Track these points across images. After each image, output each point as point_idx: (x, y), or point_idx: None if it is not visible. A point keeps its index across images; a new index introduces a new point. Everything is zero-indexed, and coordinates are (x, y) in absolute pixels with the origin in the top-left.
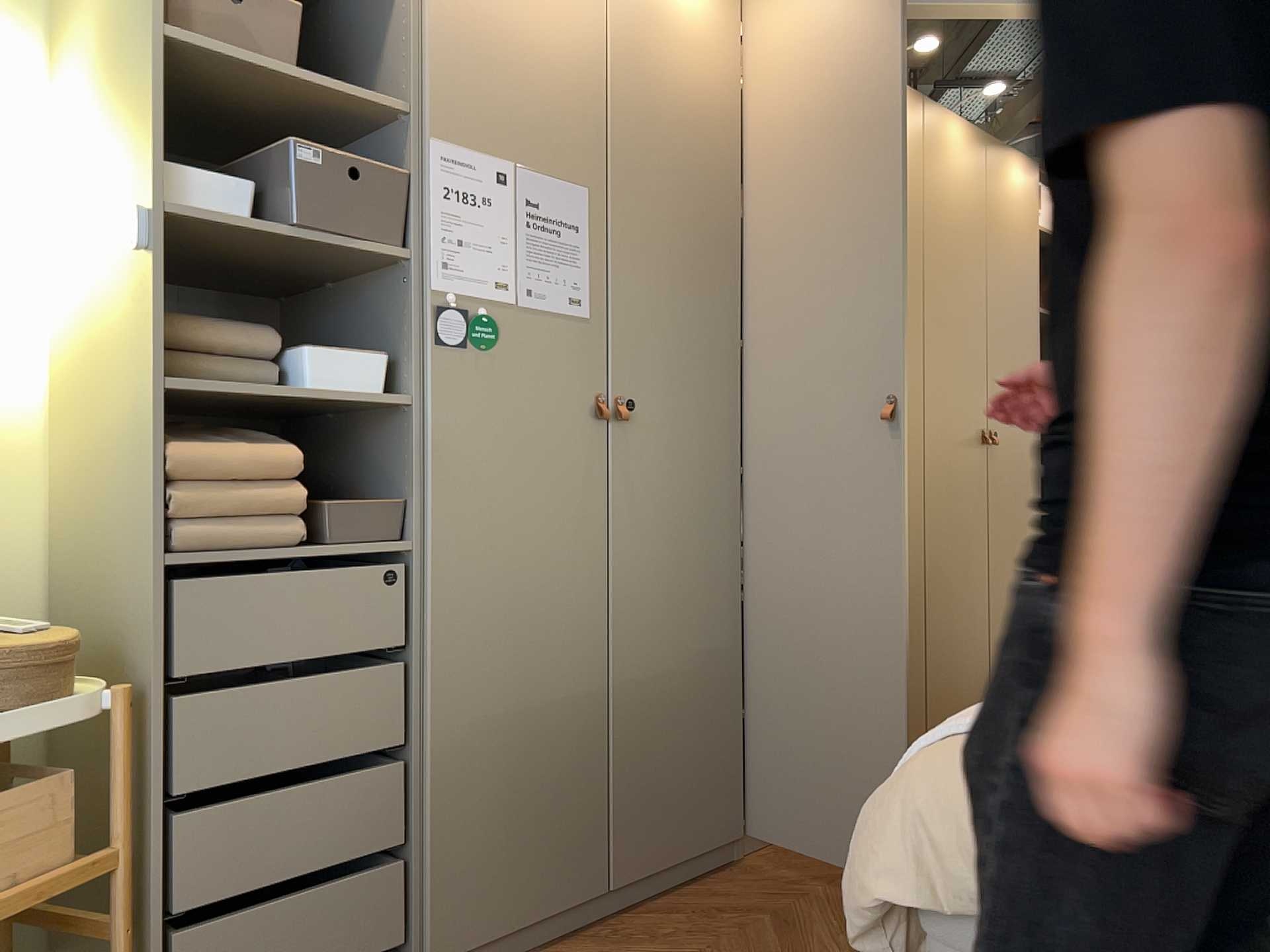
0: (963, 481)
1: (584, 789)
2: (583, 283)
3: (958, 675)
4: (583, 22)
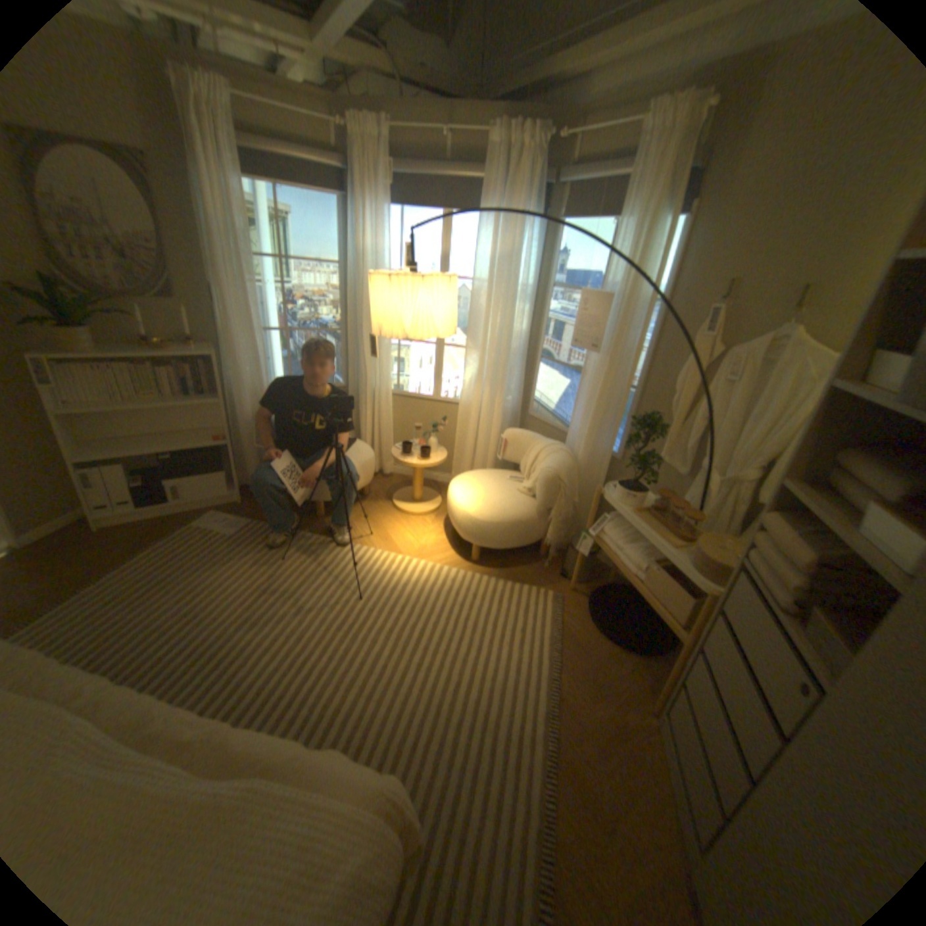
0: None
1: None
2: None
3: None
4: None
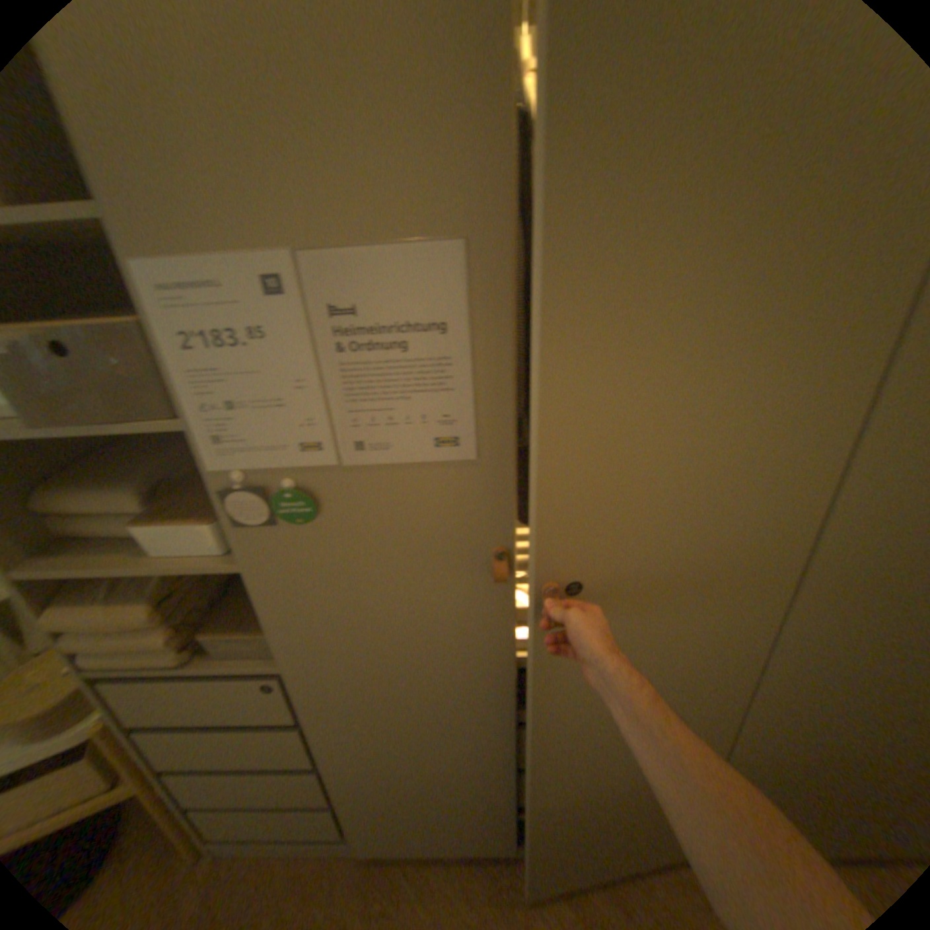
0: None
1: (488, 813)
2: (462, 414)
3: None
4: None
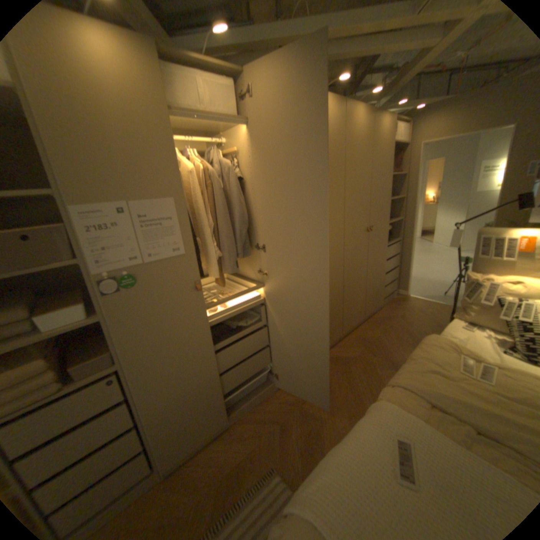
0: (357, 248)
1: (213, 403)
2: (179, 241)
3: (353, 308)
4: (152, 114)
